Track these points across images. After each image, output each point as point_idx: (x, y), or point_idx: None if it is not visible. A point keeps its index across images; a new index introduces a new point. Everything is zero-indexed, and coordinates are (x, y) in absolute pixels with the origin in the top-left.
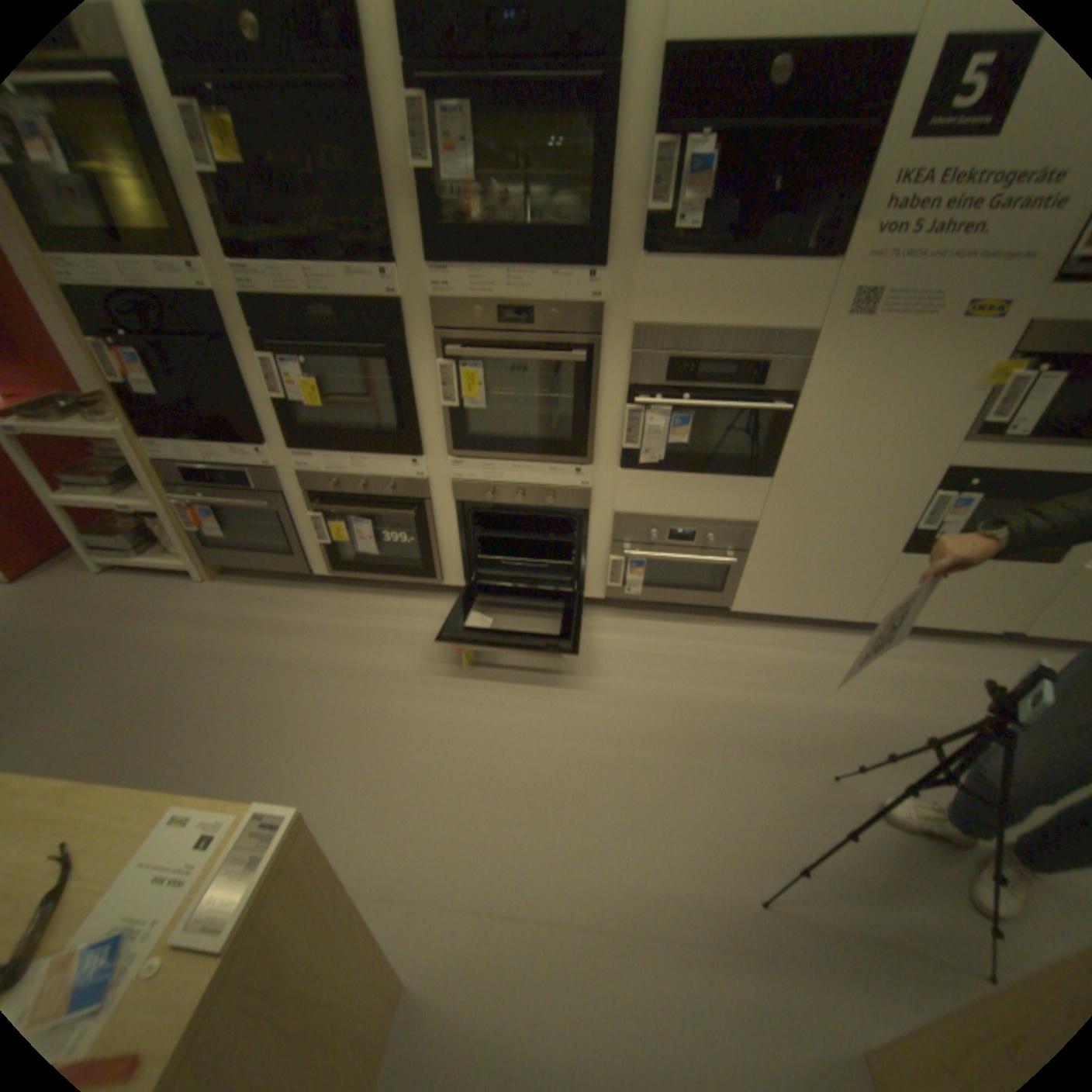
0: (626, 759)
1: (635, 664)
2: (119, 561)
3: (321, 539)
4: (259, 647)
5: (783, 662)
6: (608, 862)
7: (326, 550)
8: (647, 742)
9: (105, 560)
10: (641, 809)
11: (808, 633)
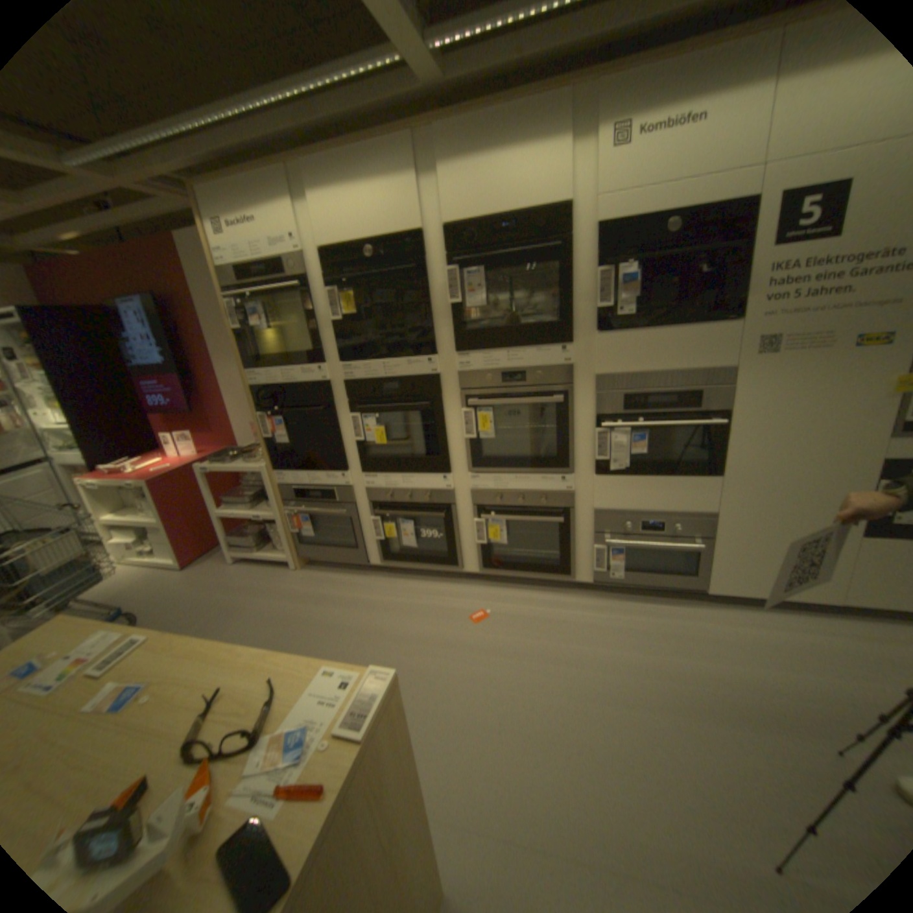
0: (625, 720)
1: (625, 639)
2: (244, 557)
3: (378, 537)
4: (332, 617)
5: (768, 642)
6: (616, 810)
7: (380, 546)
8: (643, 706)
9: (236, 556)
10: (643, 765)
11: (790, 616)
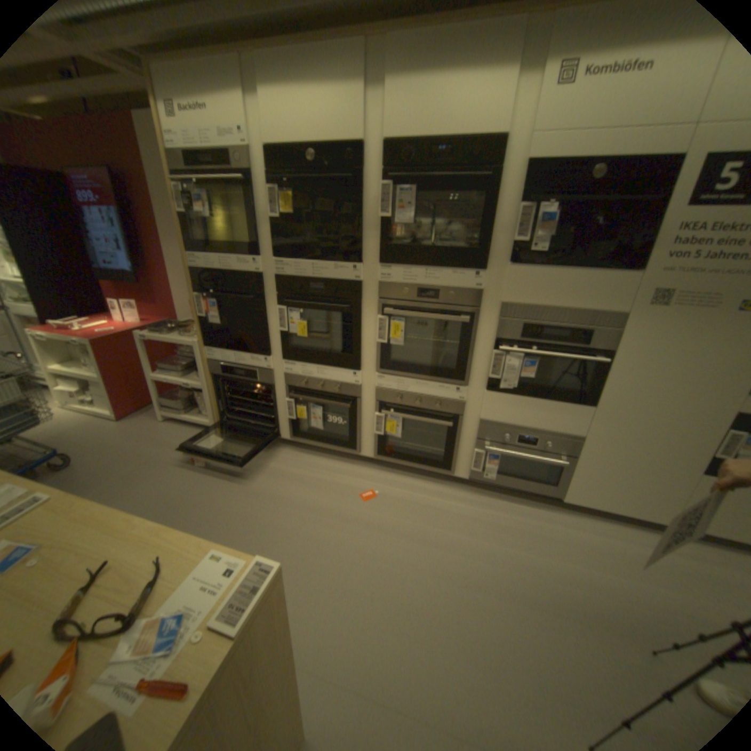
0: (480, 601)
1: (489, 531)
2: (174, 416)
3: (291, 415)
4: (243, 479)
5: (607, 549)
6: (462, 680)
7: (292, 423)
8: (496, 591)
9: (167, 414)
10: (490, 643)
11: (628, 529)
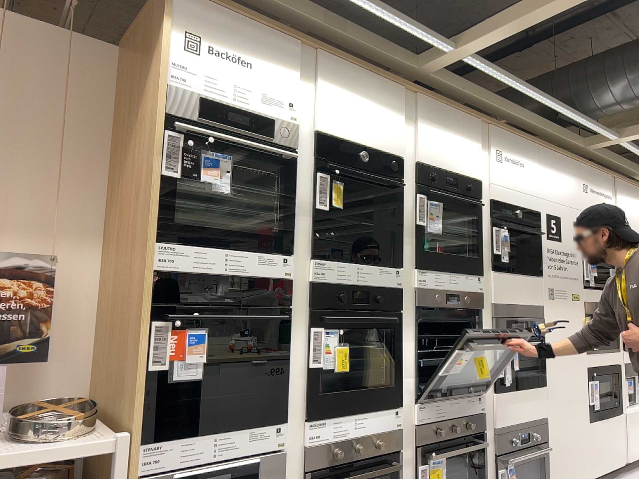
0: None
1: None
2: None
3: None
4: None
5: None
6: None
7: None
8: None
9: None
10: None
11: None
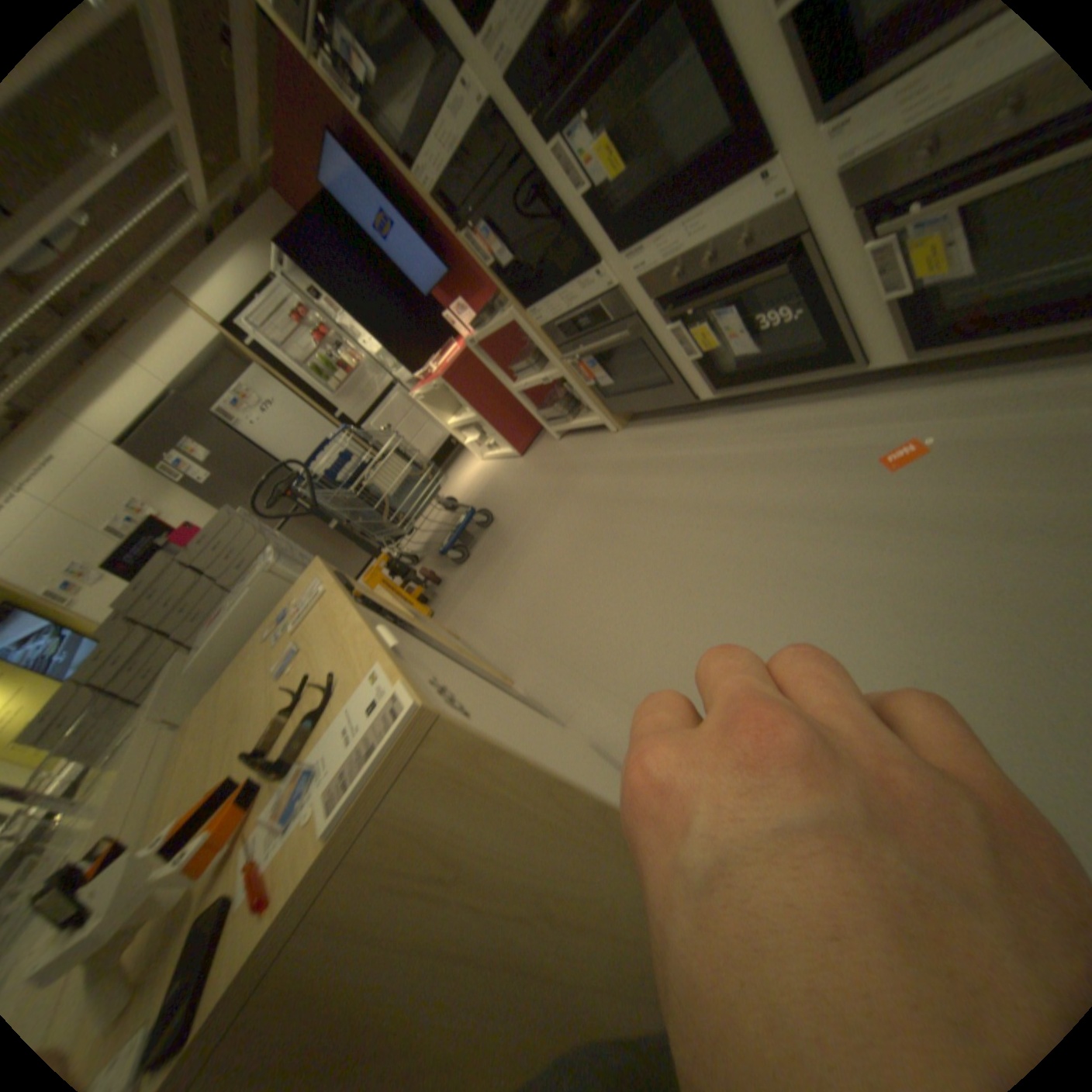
0: None
1: None
2: (569, 424)
3: (691, 351)
4: (656, 485)
5: None
6: None
7: (706, 364)
8: None
9: (562, 426)
10: None
11: None
